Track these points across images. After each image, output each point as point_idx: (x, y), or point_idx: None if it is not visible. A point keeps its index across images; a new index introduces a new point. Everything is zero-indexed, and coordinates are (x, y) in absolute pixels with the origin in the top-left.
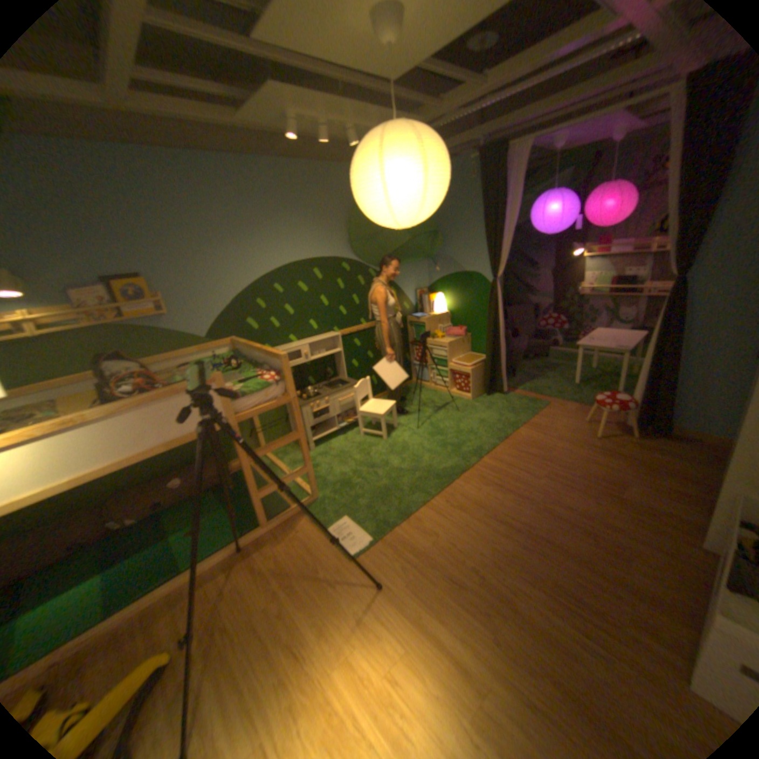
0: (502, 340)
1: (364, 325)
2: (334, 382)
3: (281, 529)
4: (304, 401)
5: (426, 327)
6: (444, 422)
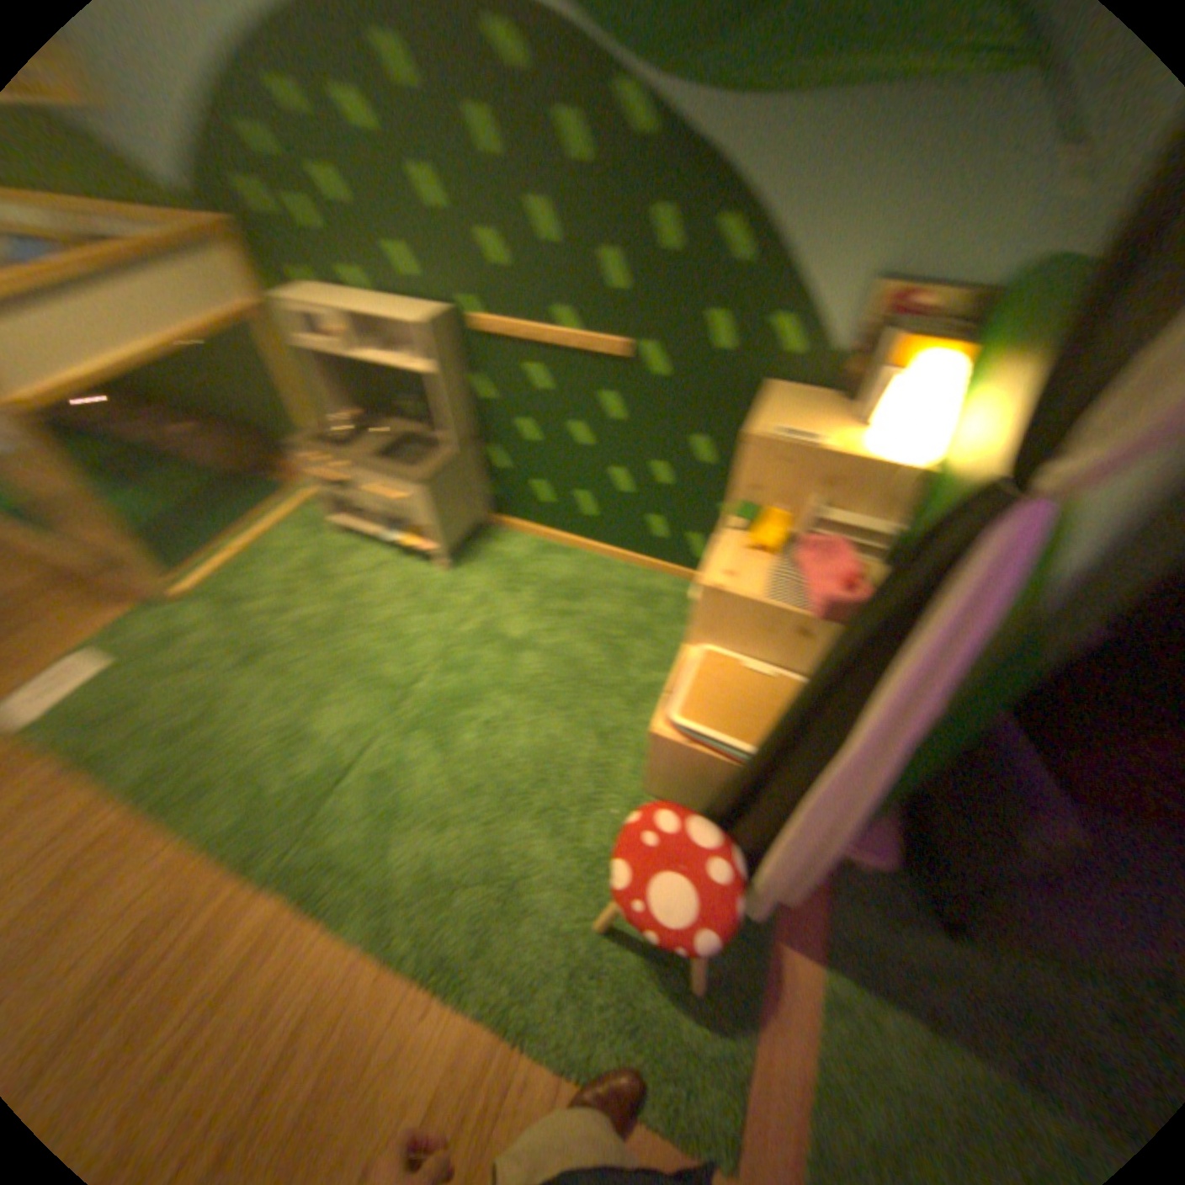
0: (810, 810)
1: (560, 328)
2: (426, 440)
3: (105, 596)
4: (319, 437)
5: (735, 467)
6: (473, 743)
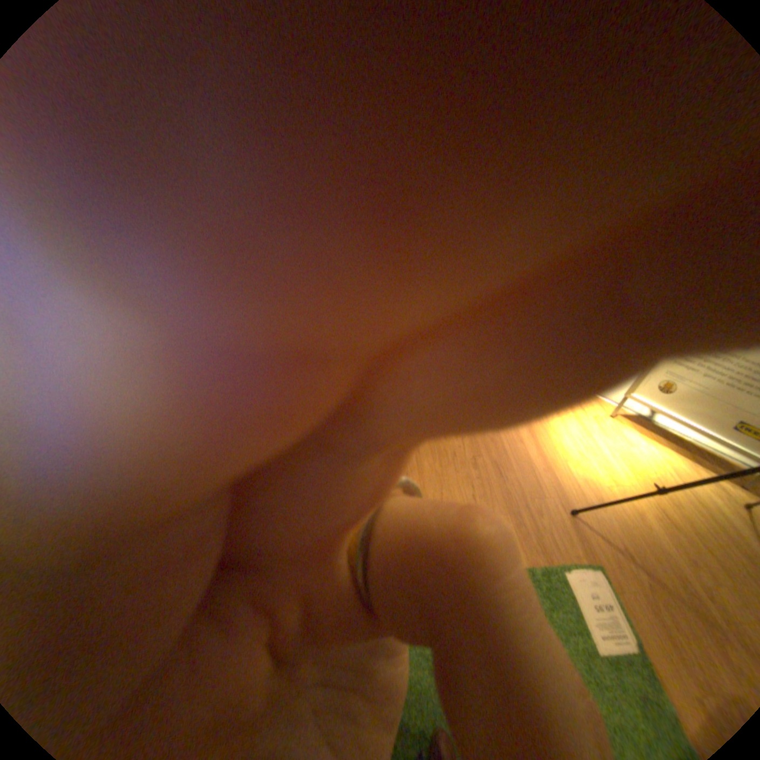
0: None
1: None
2: None
3: None
4: None
5: None
6: None
